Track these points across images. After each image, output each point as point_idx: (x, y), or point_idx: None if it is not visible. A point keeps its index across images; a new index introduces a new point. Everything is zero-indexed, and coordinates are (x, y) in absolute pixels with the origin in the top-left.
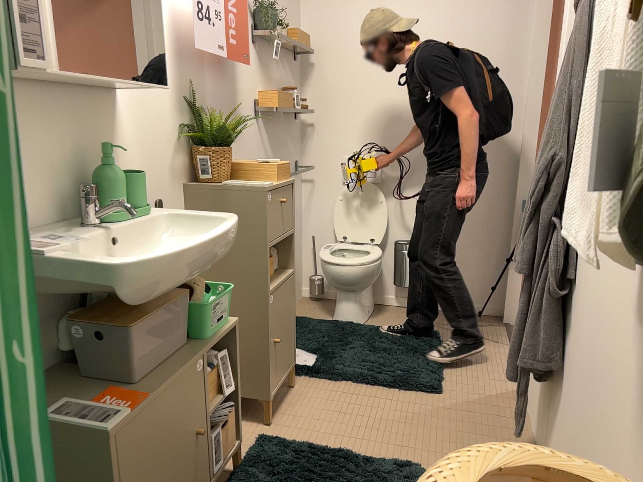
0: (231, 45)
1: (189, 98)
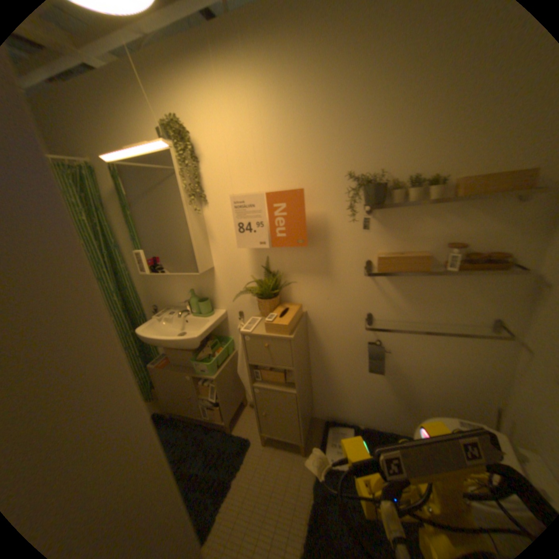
0: (276, 237)
1: (264, 266)
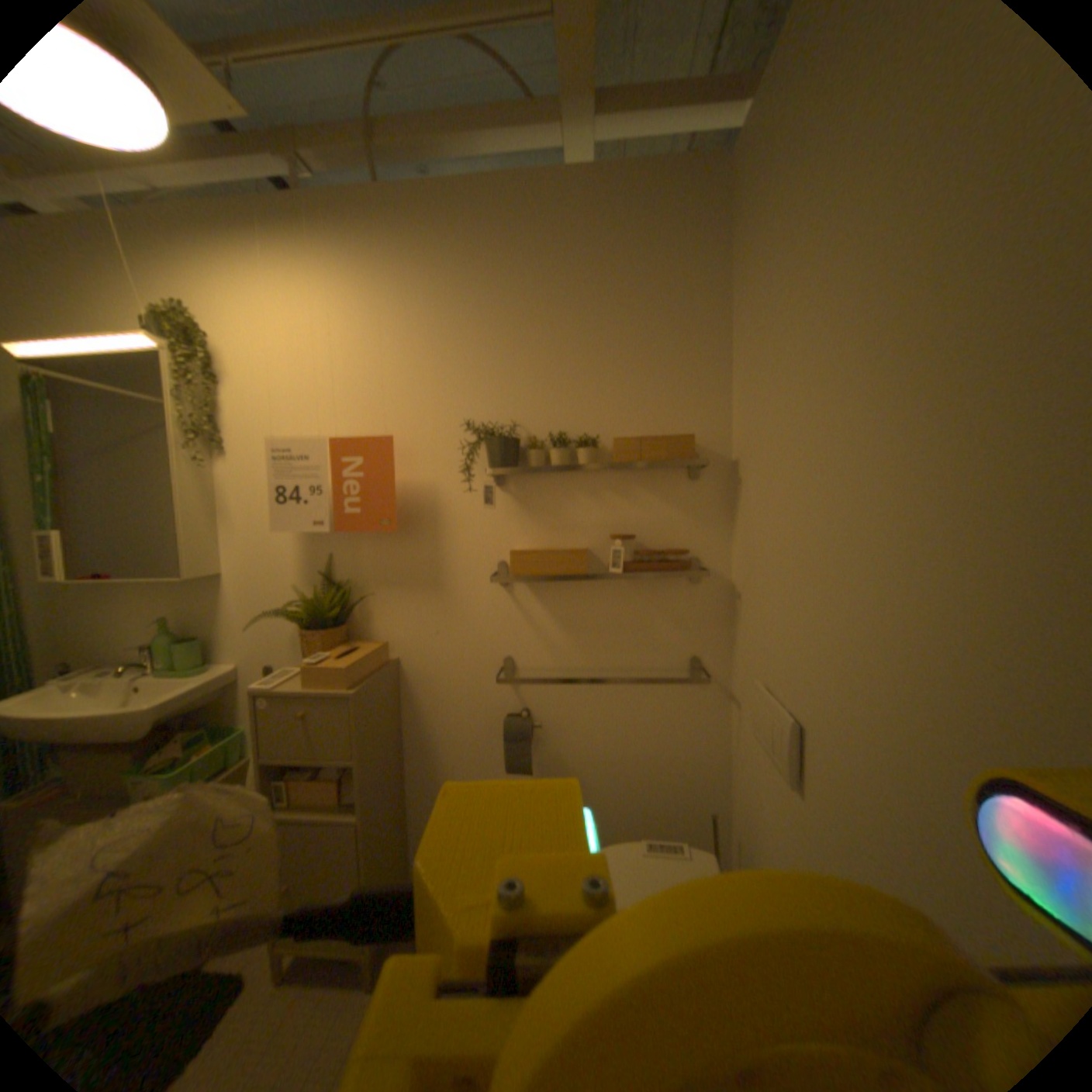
0: (345, 512)
1: (325, 570)
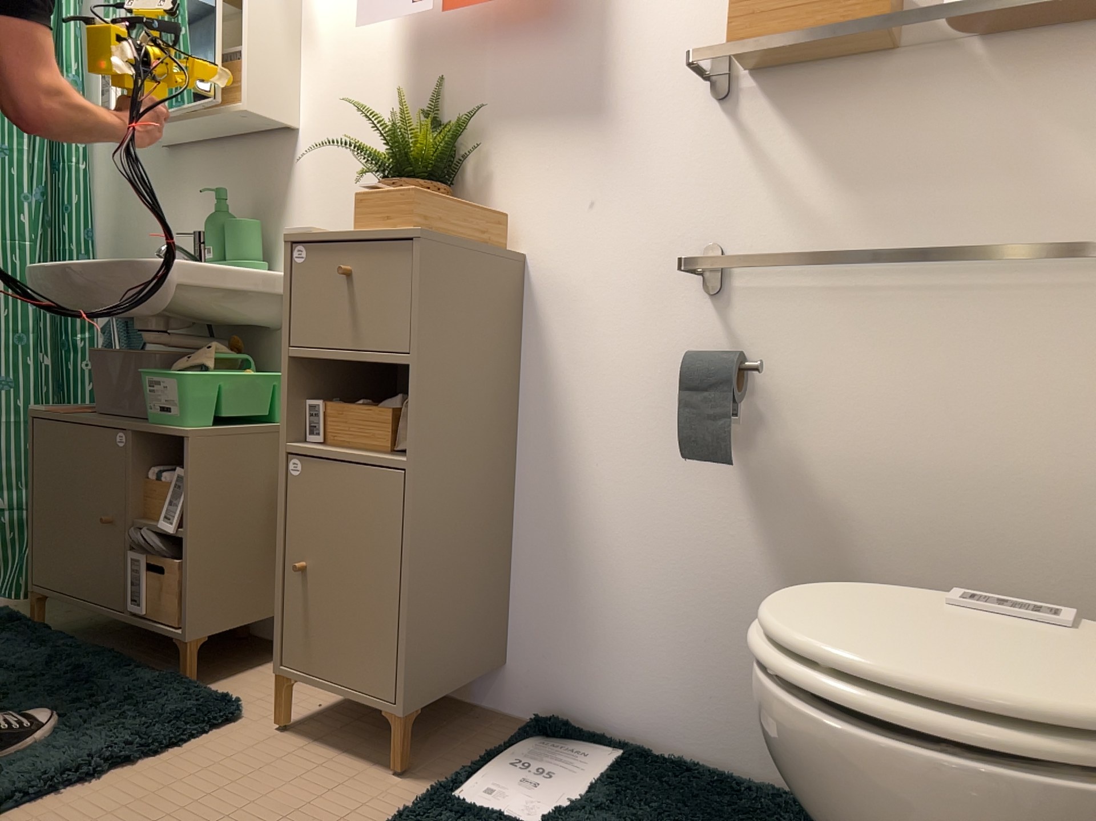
0: None
1: (431, 113)
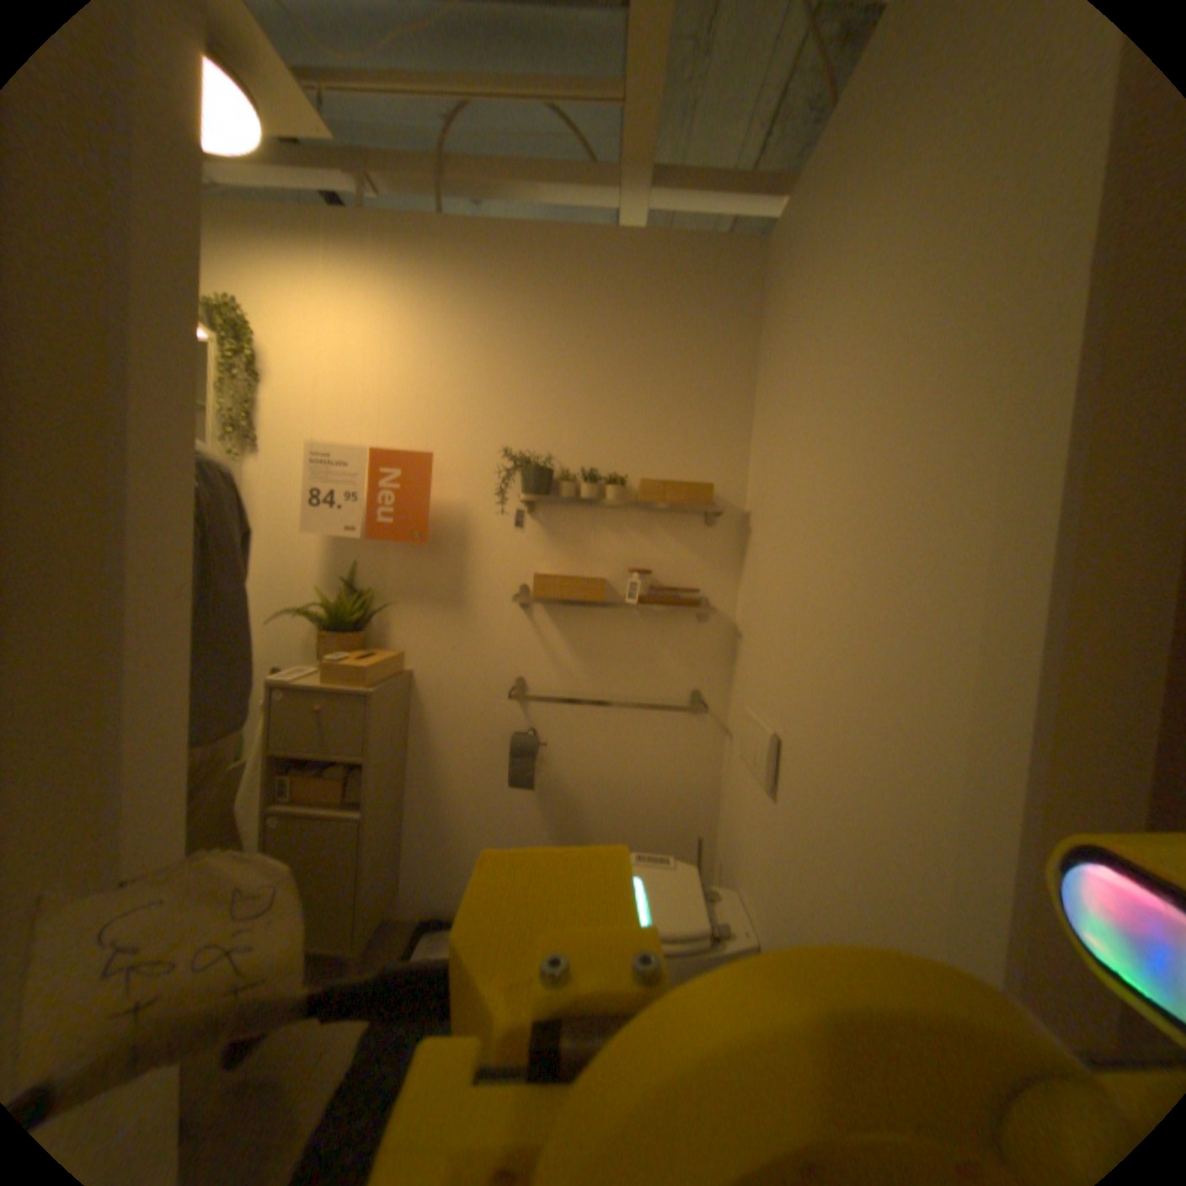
0: (377, 520)
1: (347, 576)
